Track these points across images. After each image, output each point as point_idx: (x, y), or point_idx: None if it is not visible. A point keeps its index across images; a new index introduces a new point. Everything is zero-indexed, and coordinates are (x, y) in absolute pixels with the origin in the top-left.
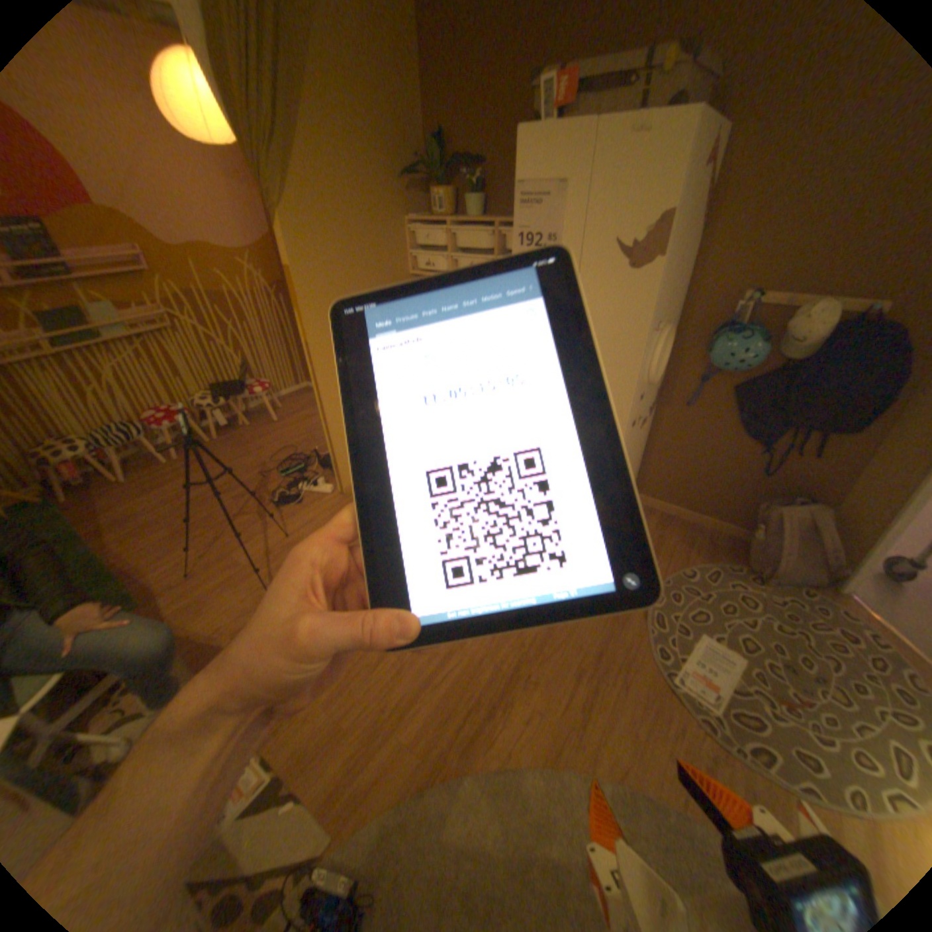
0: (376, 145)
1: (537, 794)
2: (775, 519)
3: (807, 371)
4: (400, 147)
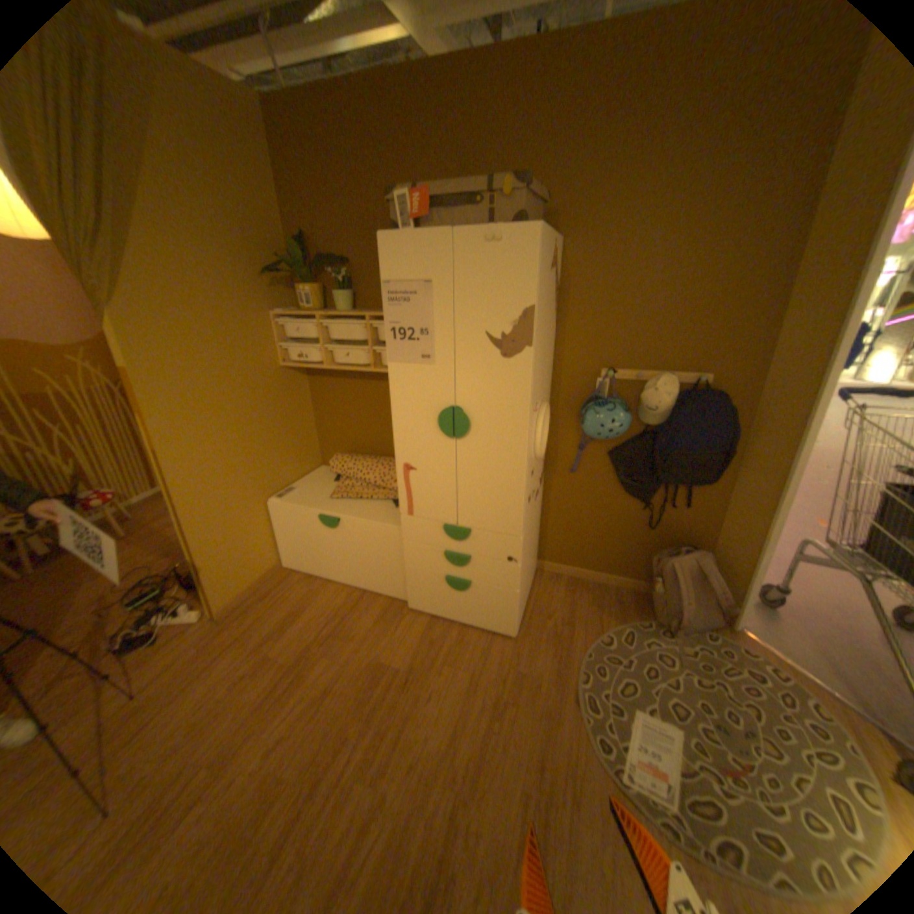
0: (232, 245)
1: None
2: (669, 572)
3: (664, 435)
4: (260, 247)
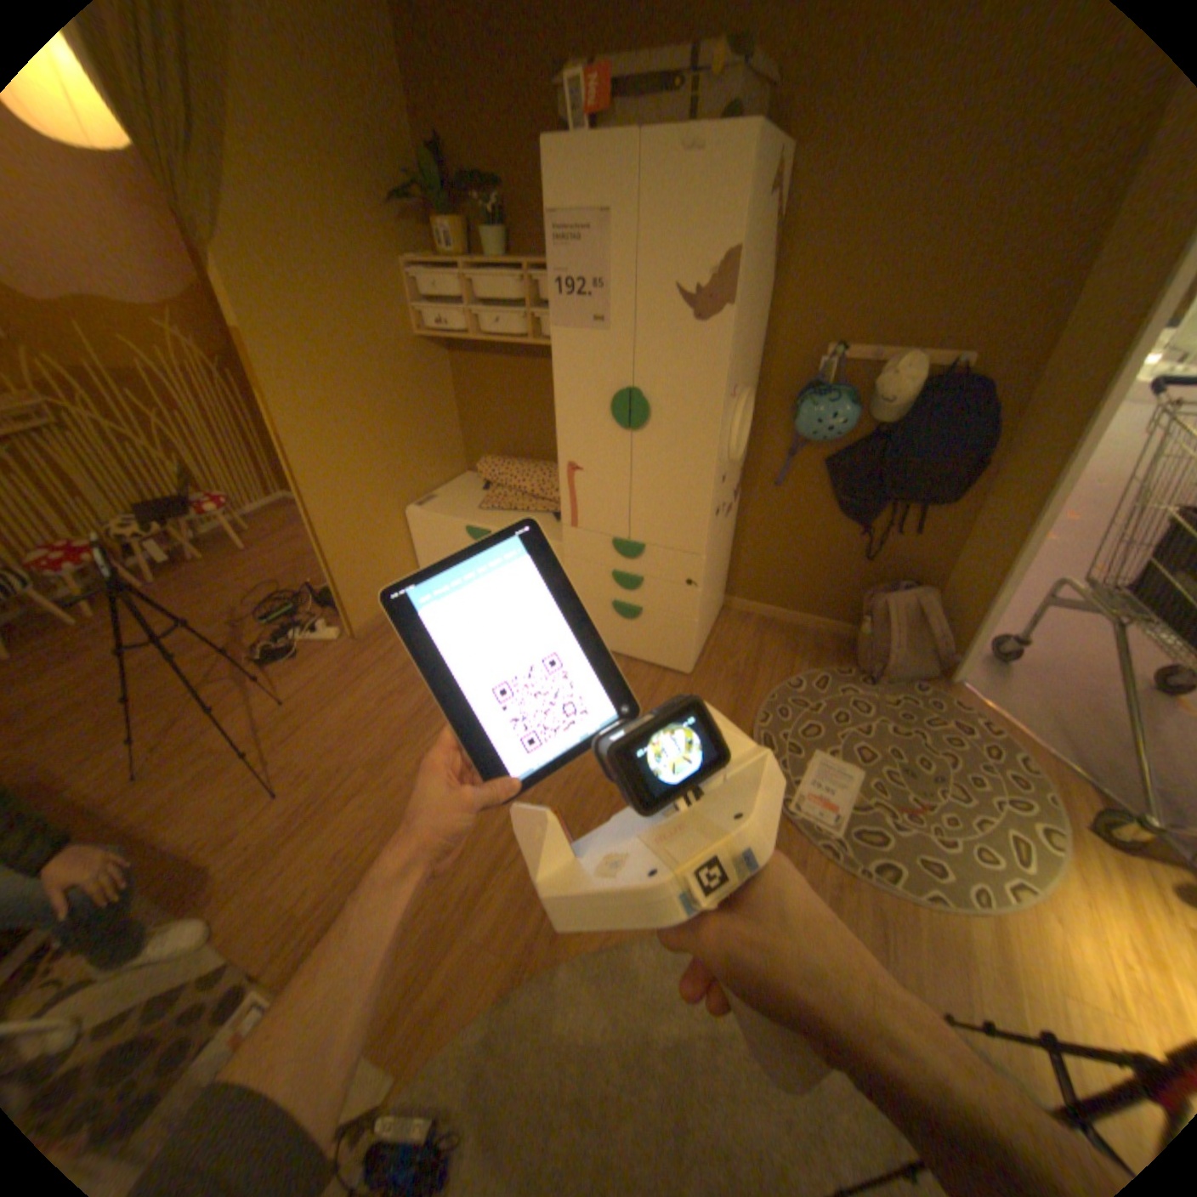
0: (348, 157)
1: (647, 967)
2: (879, 609)
3: (899, 436)
4: (383, 161)
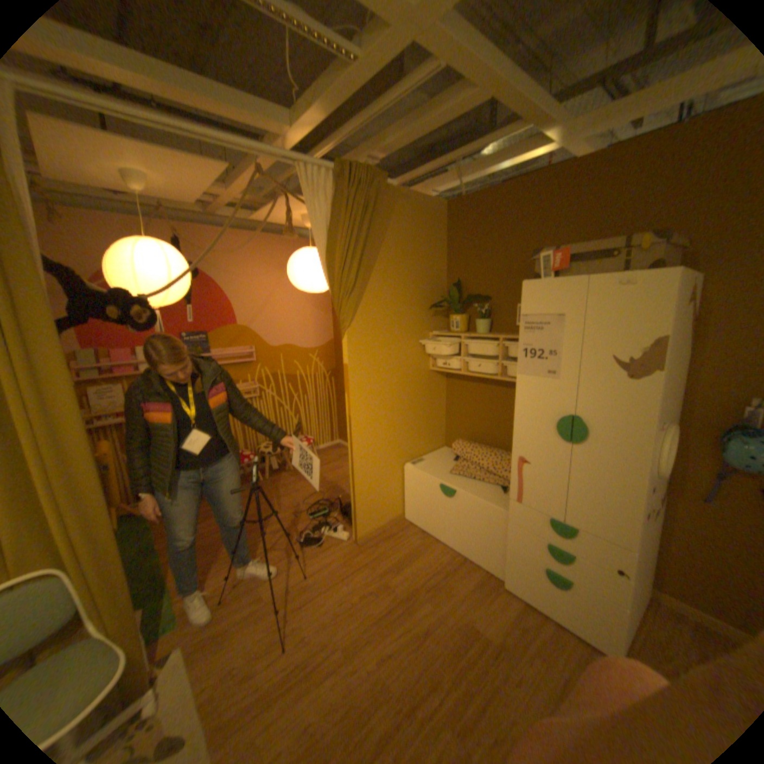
0: (417, 291)
1: None
2: None
3: None
4: (432, 291)
